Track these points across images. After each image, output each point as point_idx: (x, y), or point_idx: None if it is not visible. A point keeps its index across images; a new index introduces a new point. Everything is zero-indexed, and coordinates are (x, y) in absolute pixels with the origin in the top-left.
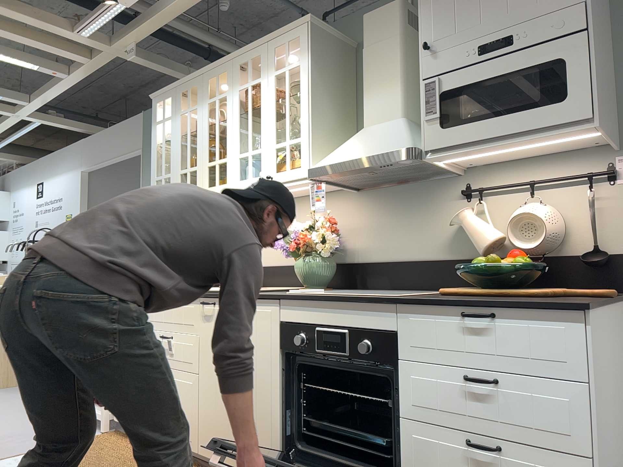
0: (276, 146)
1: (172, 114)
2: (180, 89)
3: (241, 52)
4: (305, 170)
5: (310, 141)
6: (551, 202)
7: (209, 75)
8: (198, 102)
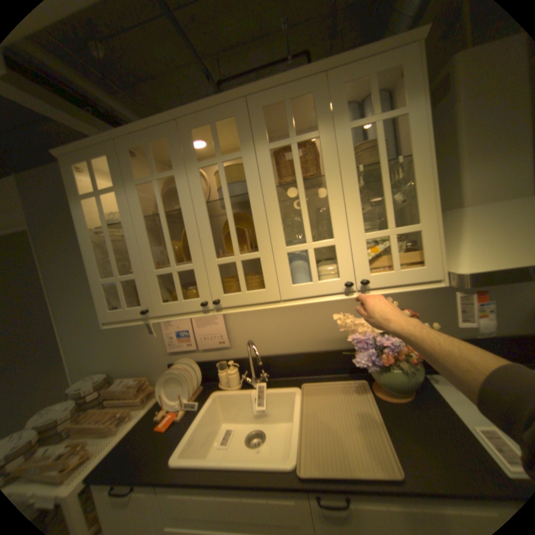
0: (369, 238)
1: (114, 182)
2: (124, 141)
3: (266, 83)
4: (438, 273)
5: (440, 230)
6: None
7: (191, 120)
8: (176, 165)
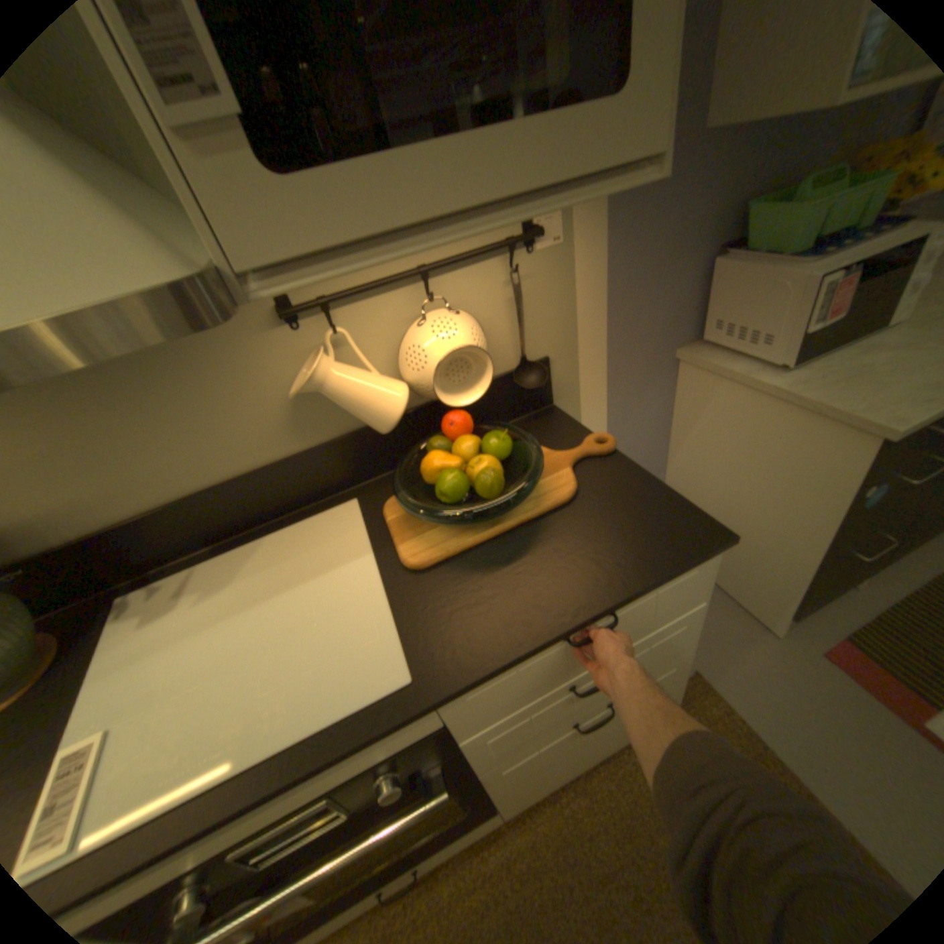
0: None
1: None
2: None
3: None
4: None
5: None
6: (457, 301)
7: None
8: None
